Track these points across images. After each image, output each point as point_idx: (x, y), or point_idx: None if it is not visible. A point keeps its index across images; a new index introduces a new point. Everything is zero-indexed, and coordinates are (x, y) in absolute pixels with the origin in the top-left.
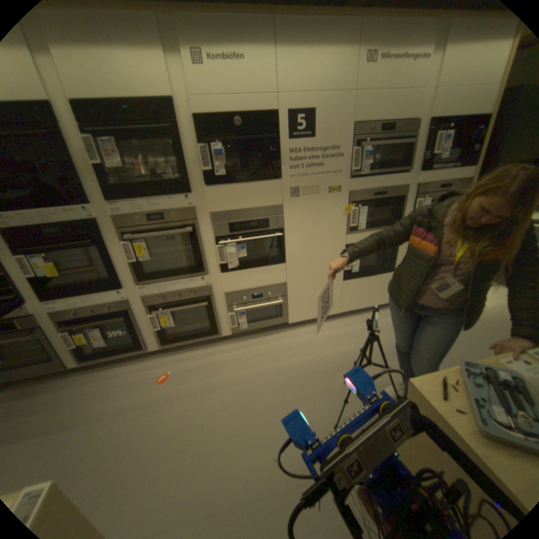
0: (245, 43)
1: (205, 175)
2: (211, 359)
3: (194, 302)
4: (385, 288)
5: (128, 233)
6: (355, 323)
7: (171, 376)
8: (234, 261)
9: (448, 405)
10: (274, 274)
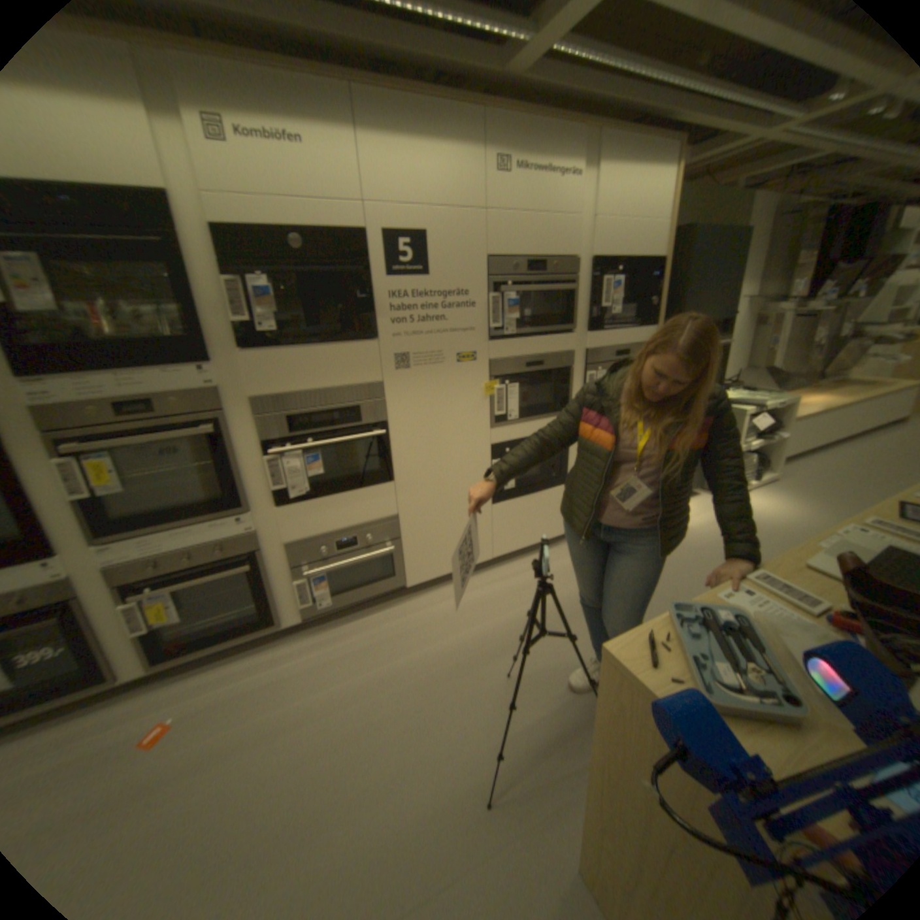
0: (301, 118)
1: (235, 331)
2: (259, 678)
3: (220, 569)
4: (555, 511)
5: (67, 442)
6: (516, 574)
7: (172, 728)
8: (299, 483)
9: (659, 678)
10: (374, 503)
